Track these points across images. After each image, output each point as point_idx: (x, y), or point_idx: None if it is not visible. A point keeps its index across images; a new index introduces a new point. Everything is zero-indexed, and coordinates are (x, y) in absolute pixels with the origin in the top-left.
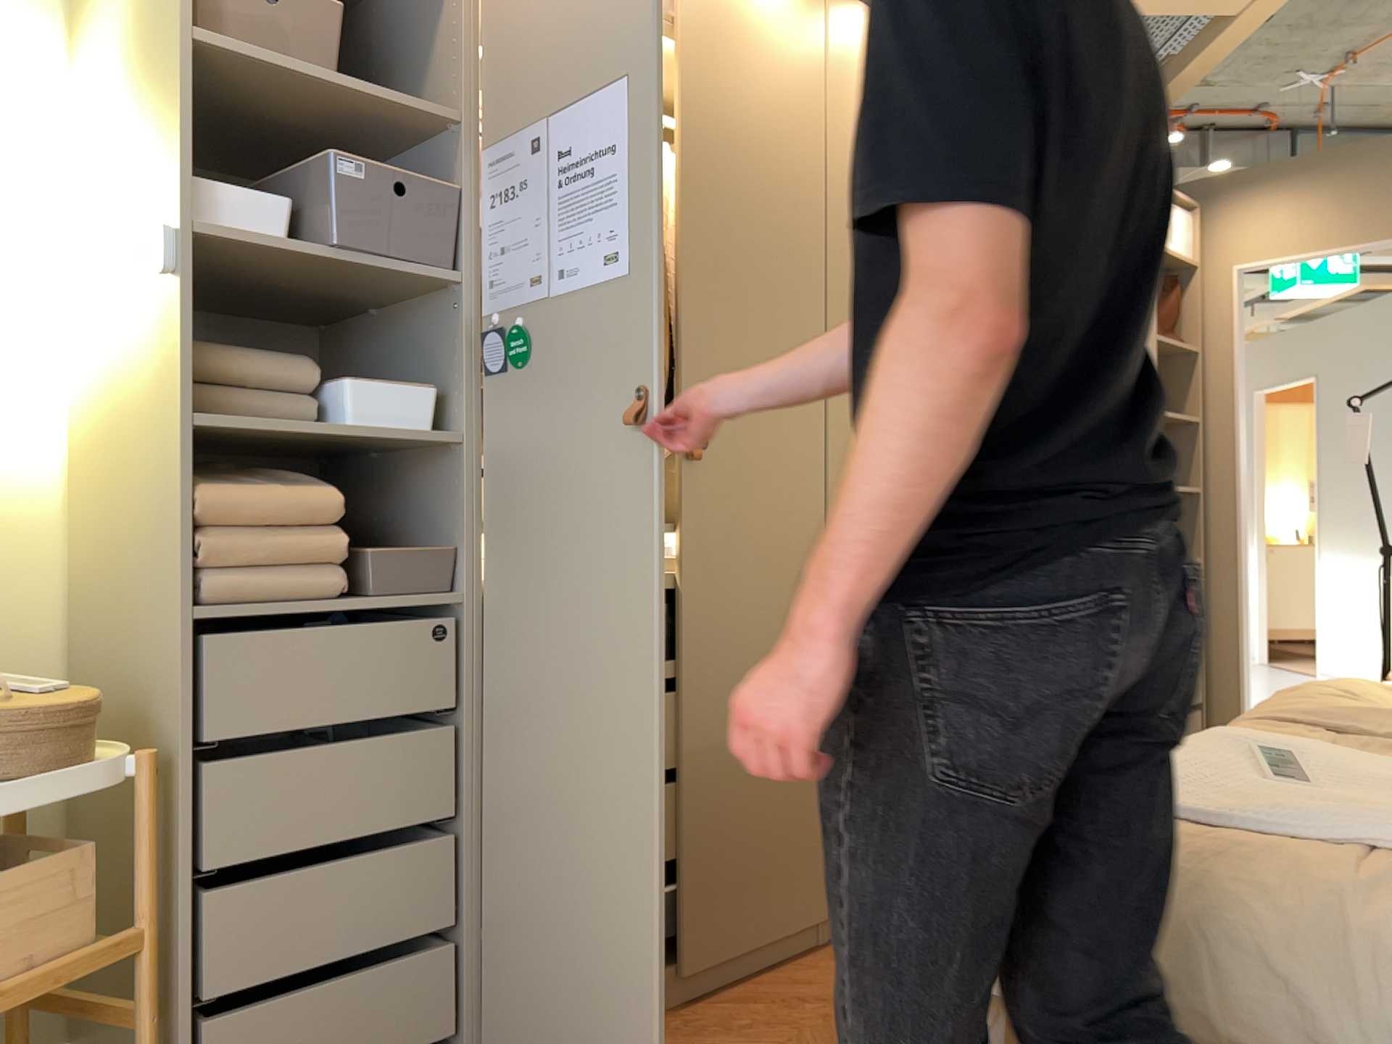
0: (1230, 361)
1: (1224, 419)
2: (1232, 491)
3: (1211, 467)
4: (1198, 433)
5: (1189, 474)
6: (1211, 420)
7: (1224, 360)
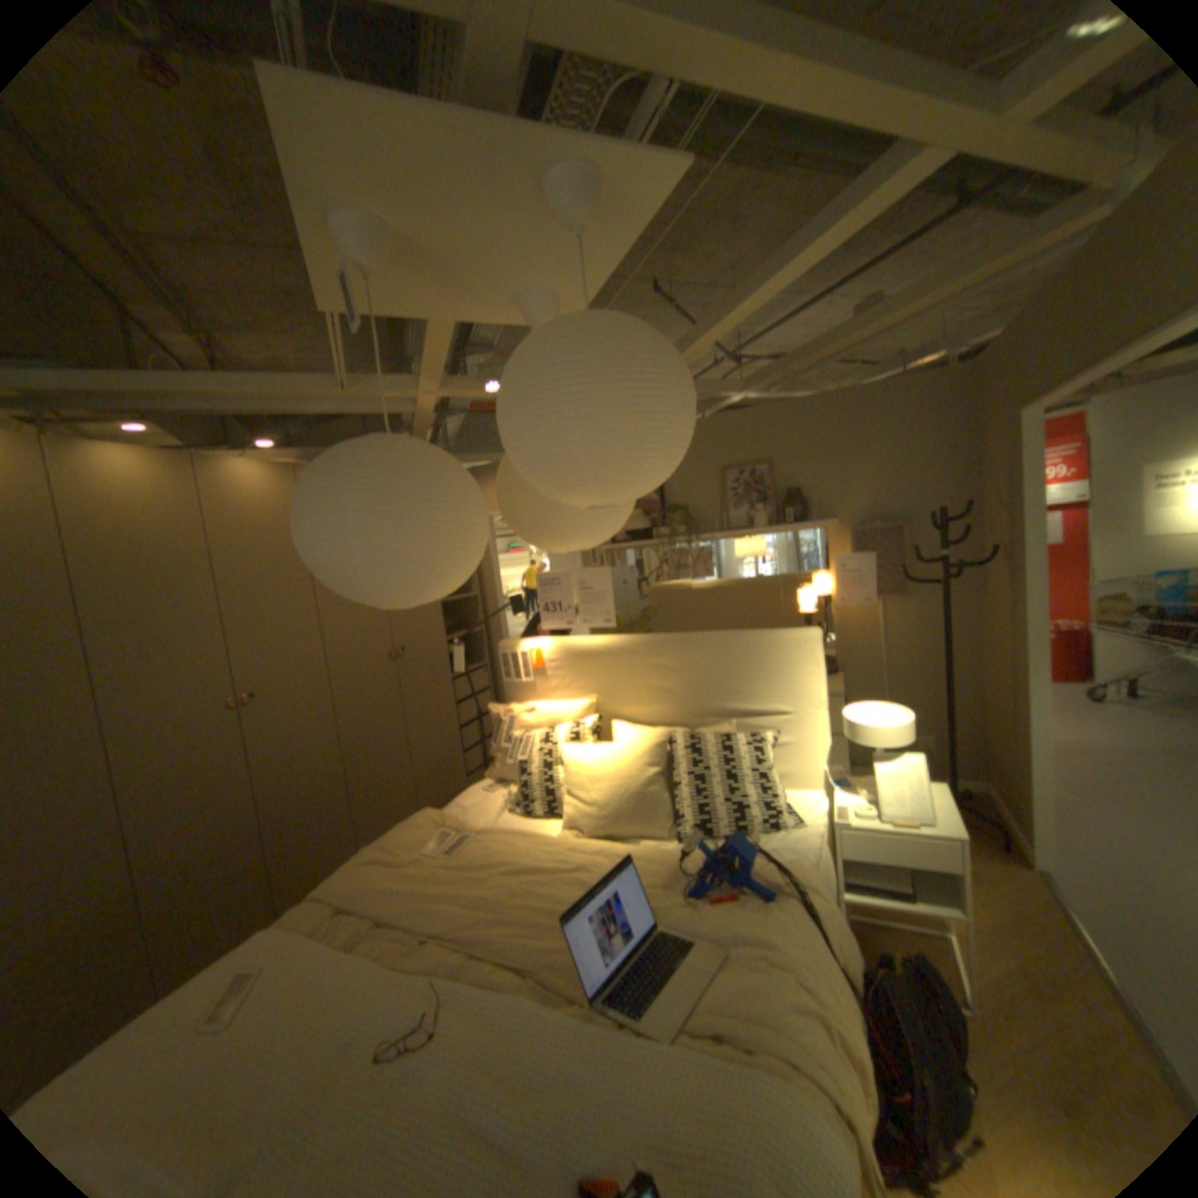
0: (497, 560)
1: (497, 591)
2: (506, 625)
3: (495, 615)
4: (487, 598)
5: (483, 621)
6: (492, 591)
7: (493, 561)
